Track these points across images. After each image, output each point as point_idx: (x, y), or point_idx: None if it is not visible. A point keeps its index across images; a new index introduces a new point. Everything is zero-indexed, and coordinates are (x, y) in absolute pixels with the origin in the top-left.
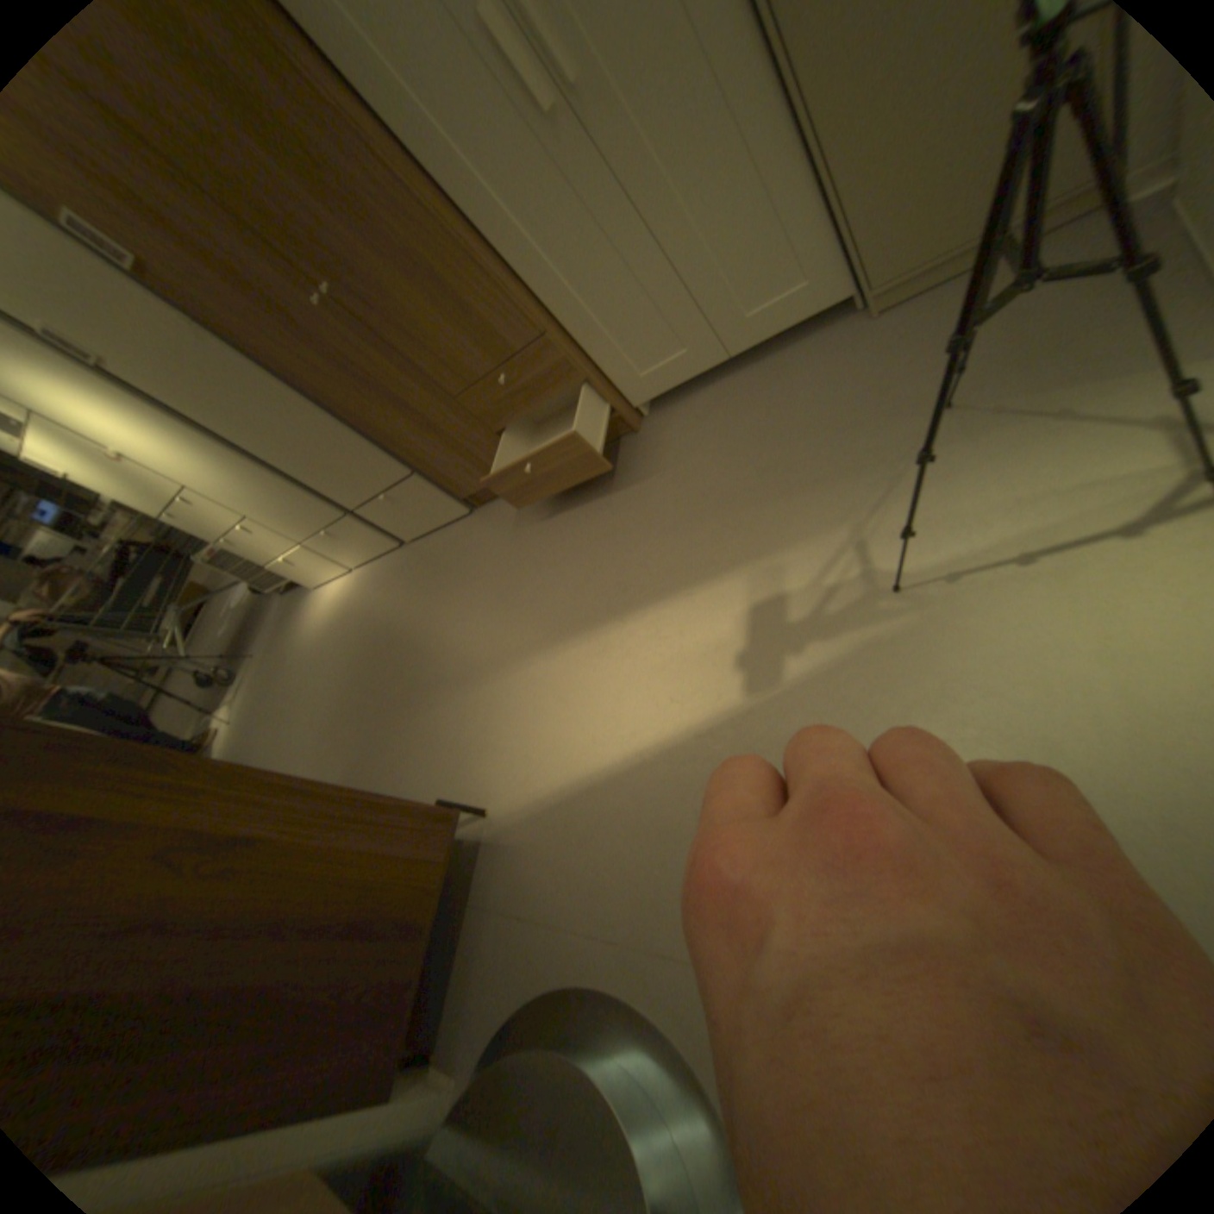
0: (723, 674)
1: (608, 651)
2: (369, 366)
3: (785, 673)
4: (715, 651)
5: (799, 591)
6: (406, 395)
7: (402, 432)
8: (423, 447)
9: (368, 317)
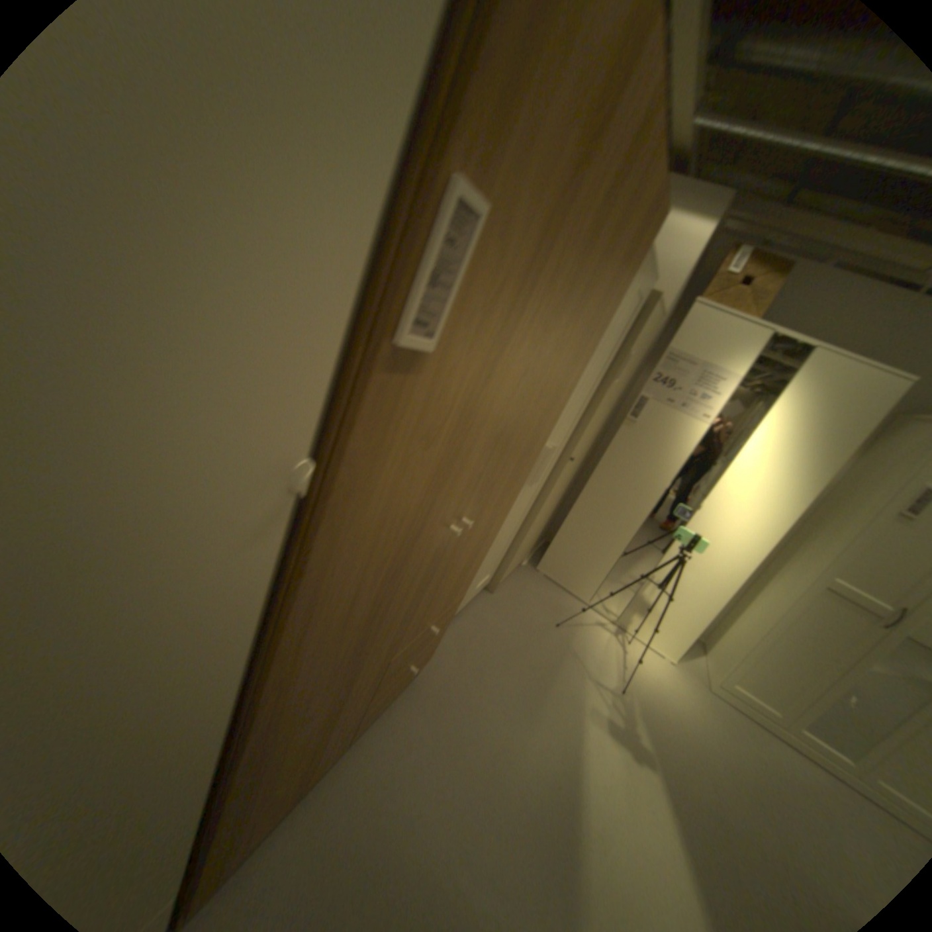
0: (644, 777)
1: (608, 840)
2: (385, 620)
3: (650, 752)
4: (630, 770)
5: (611, 716)
6: (365, 664)
7: (288, 750)
8: (277, 777)
9: (442, 559)
